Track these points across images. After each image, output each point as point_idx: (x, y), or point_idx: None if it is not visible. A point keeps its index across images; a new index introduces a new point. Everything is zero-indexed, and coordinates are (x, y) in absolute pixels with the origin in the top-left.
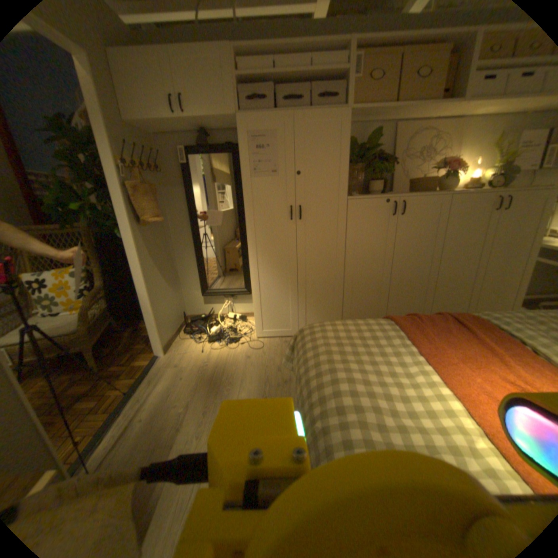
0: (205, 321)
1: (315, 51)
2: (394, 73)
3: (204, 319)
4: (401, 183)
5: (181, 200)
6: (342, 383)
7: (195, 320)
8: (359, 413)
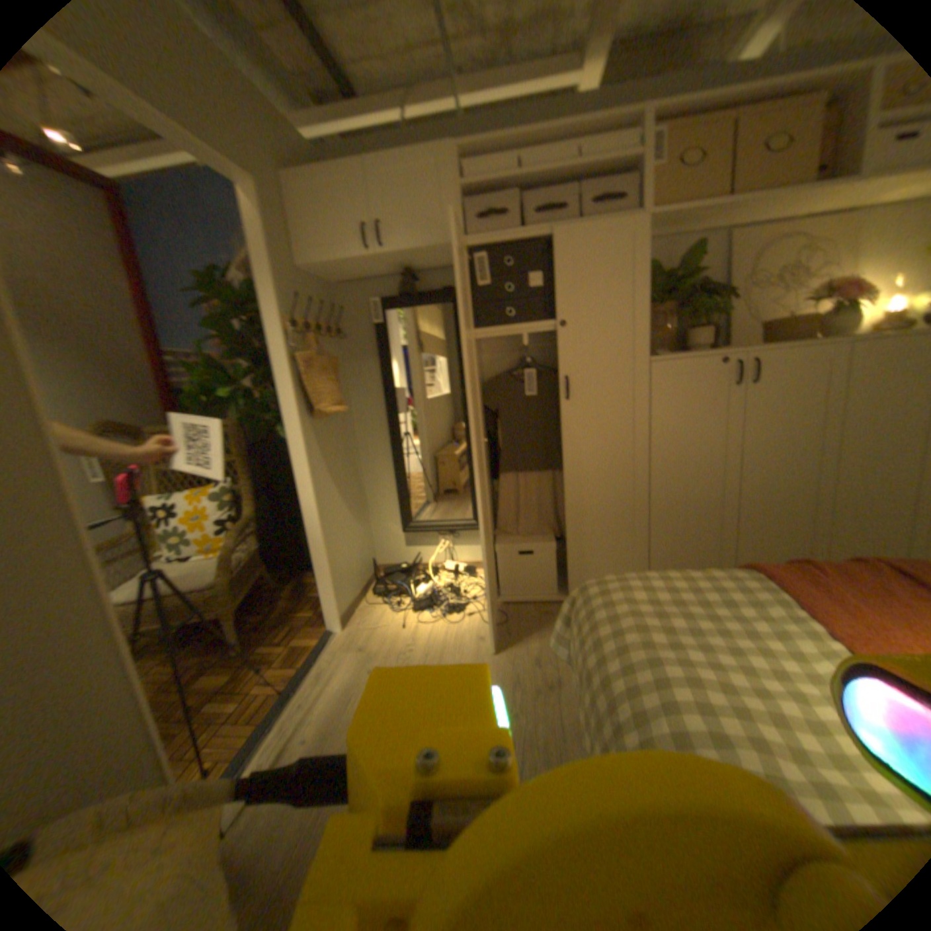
0: (406, 575)
1: (584, 136)
2: (721, 153)
3: (404, 572)
4: (746, 331)
5: (372, 379)
6: (677, 687)
7: (390, 573)
8: (720, 748)
